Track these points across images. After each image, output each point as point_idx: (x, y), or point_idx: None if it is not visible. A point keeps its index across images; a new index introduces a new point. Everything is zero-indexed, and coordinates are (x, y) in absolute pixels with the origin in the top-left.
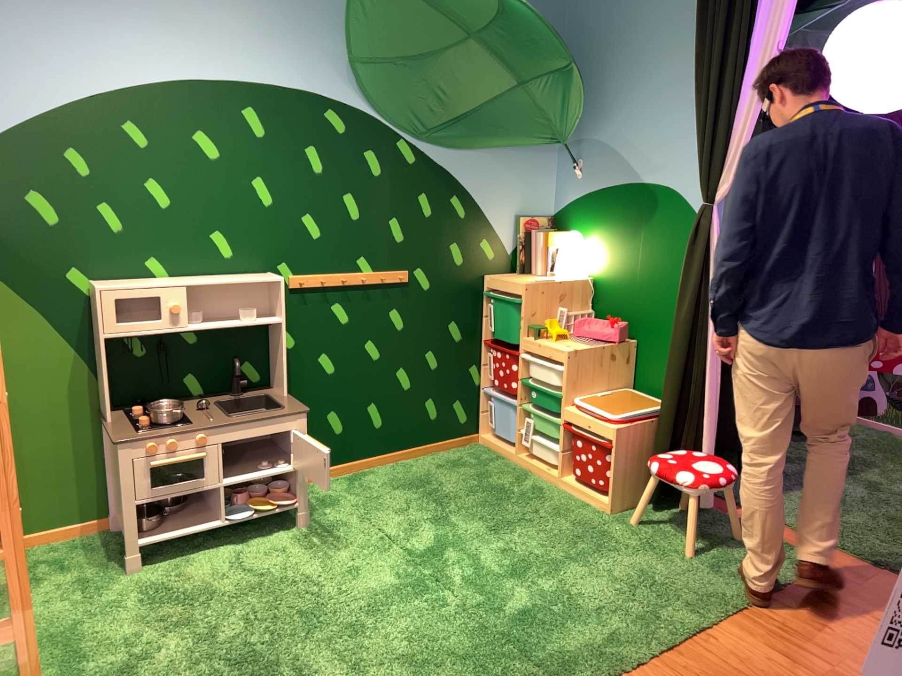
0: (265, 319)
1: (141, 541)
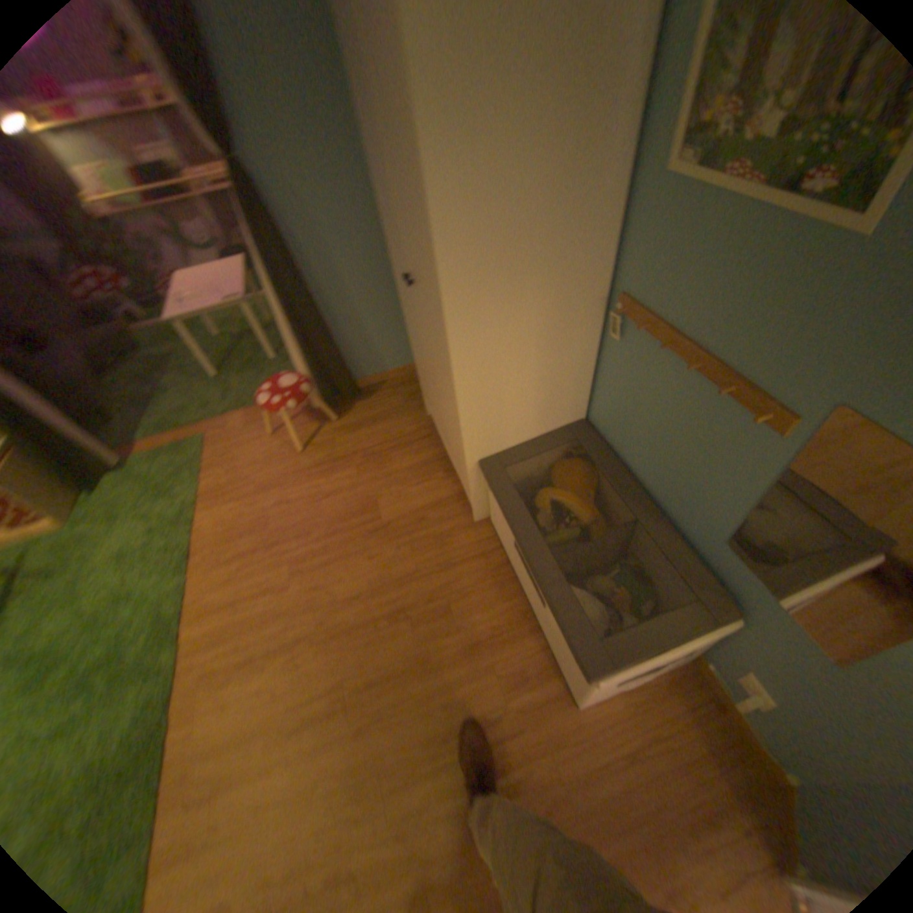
0: None
1: None
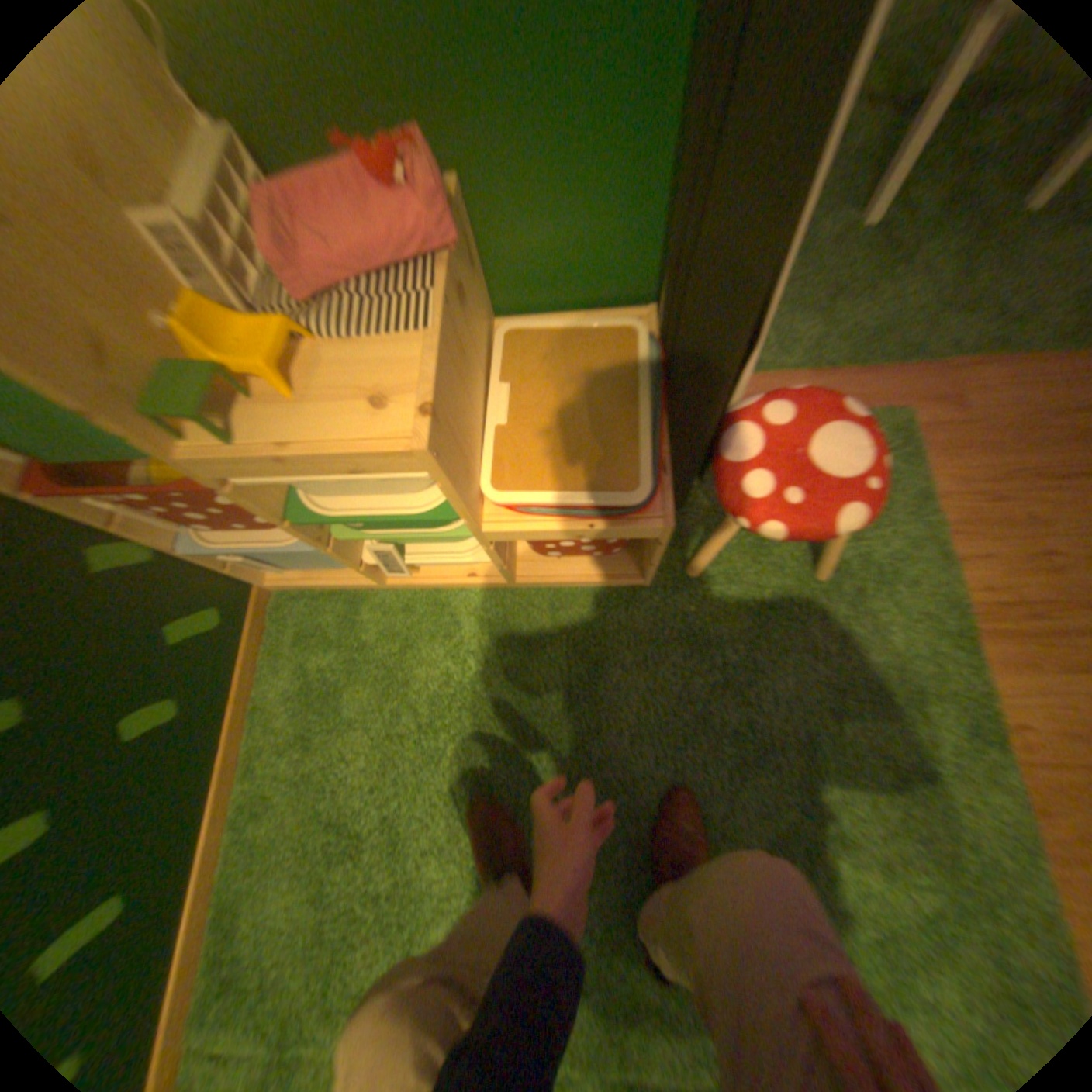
0: None
1: None
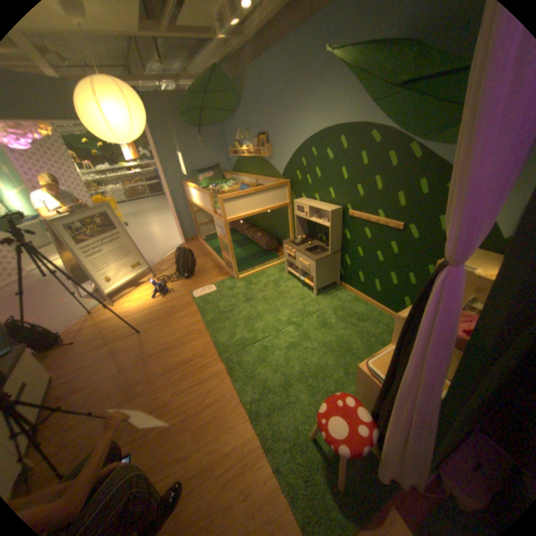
0: (329, 224)
1: (288, 269)
